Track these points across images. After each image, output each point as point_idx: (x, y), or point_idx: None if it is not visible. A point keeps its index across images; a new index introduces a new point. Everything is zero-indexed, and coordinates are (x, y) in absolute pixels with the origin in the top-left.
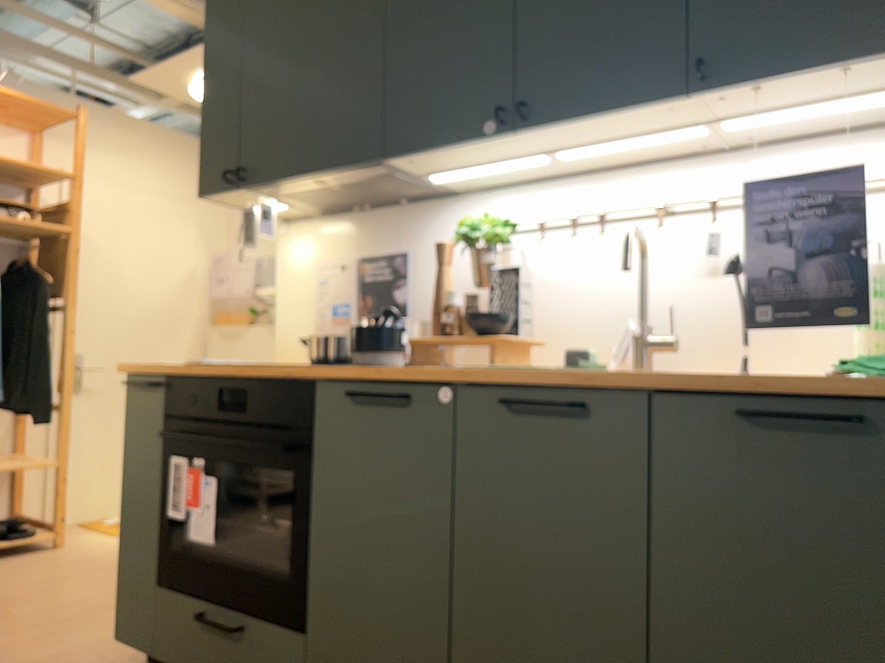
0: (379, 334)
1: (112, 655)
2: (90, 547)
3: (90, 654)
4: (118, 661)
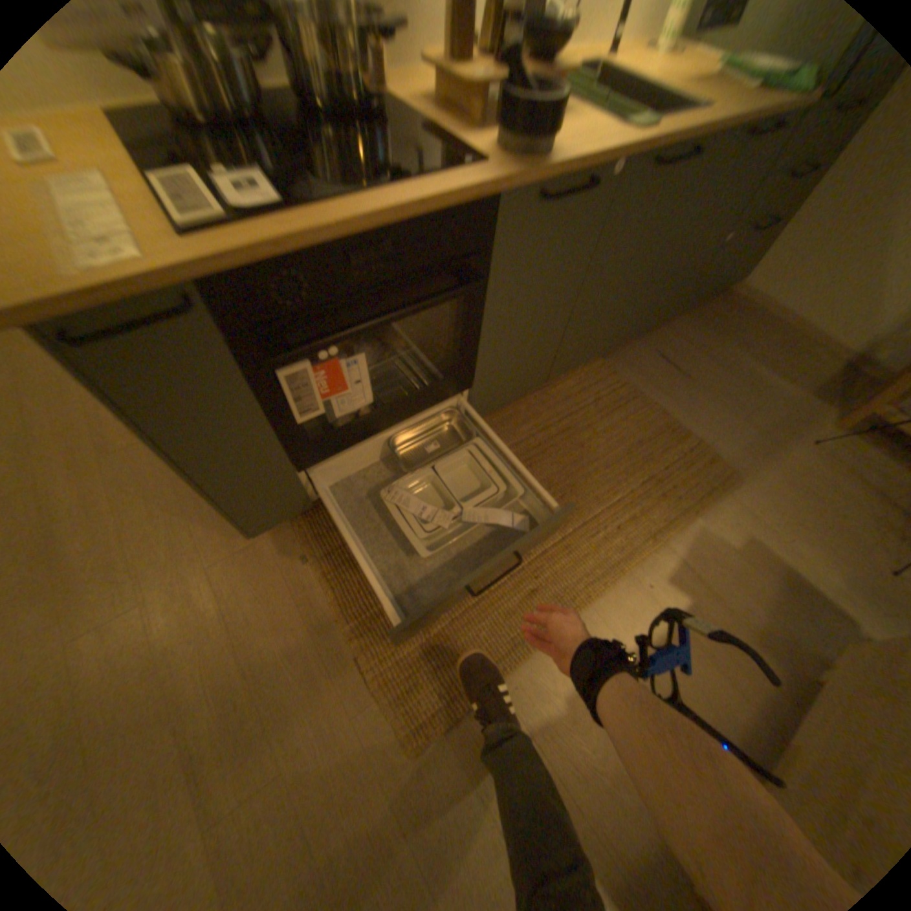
0: (556, 105)
1: (210, 552)
2: None
3: (195, 573)
4: (227, 547)
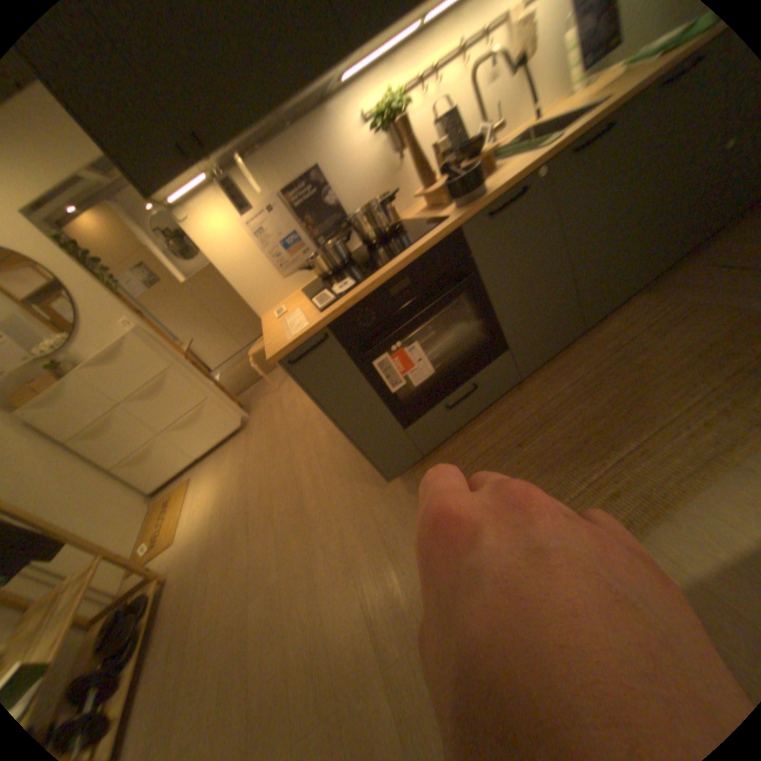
0: (477, 169)
1: (371, 496)
2: (179, 553)
3: (364, 509)
4: (380, 492)
